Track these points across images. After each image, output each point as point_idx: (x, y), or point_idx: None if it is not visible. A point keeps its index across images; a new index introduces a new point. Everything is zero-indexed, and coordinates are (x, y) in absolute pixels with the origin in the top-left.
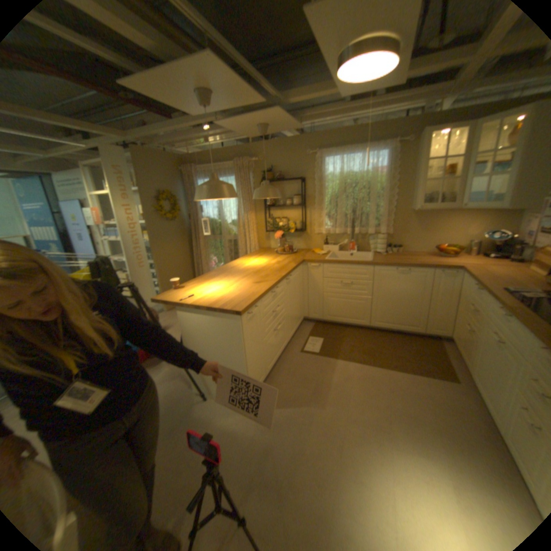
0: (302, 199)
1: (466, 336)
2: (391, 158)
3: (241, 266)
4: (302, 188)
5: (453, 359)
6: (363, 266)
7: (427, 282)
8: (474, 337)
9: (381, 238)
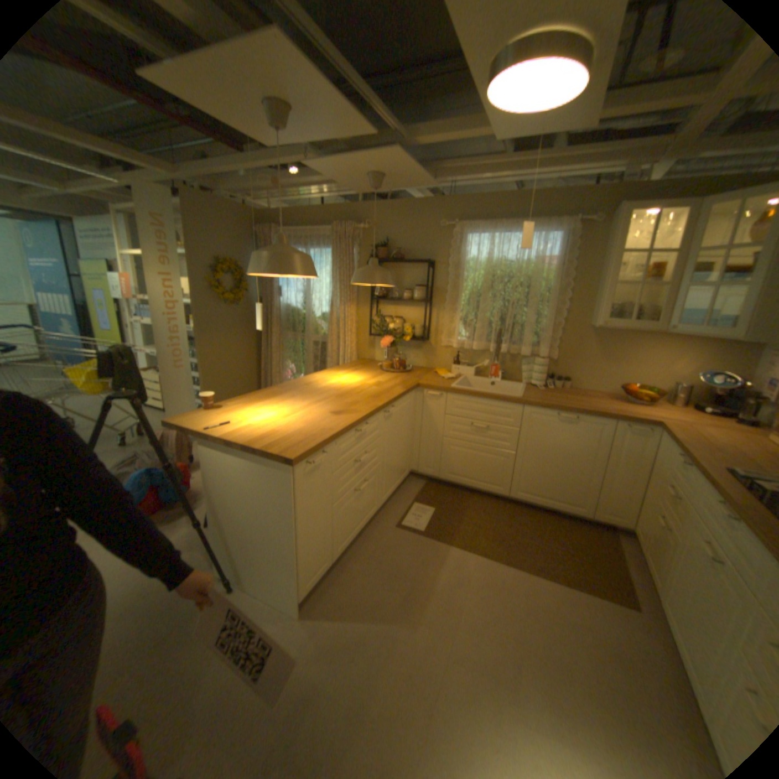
0: (427, 292)
1: (657, 535)
2: (565, 245)
3: (320, 383)
4: (429, 276)
5: (633, 568)
6: (506, 404)
7: (603, 441)
8: (671, 540)
9: (539, 364)
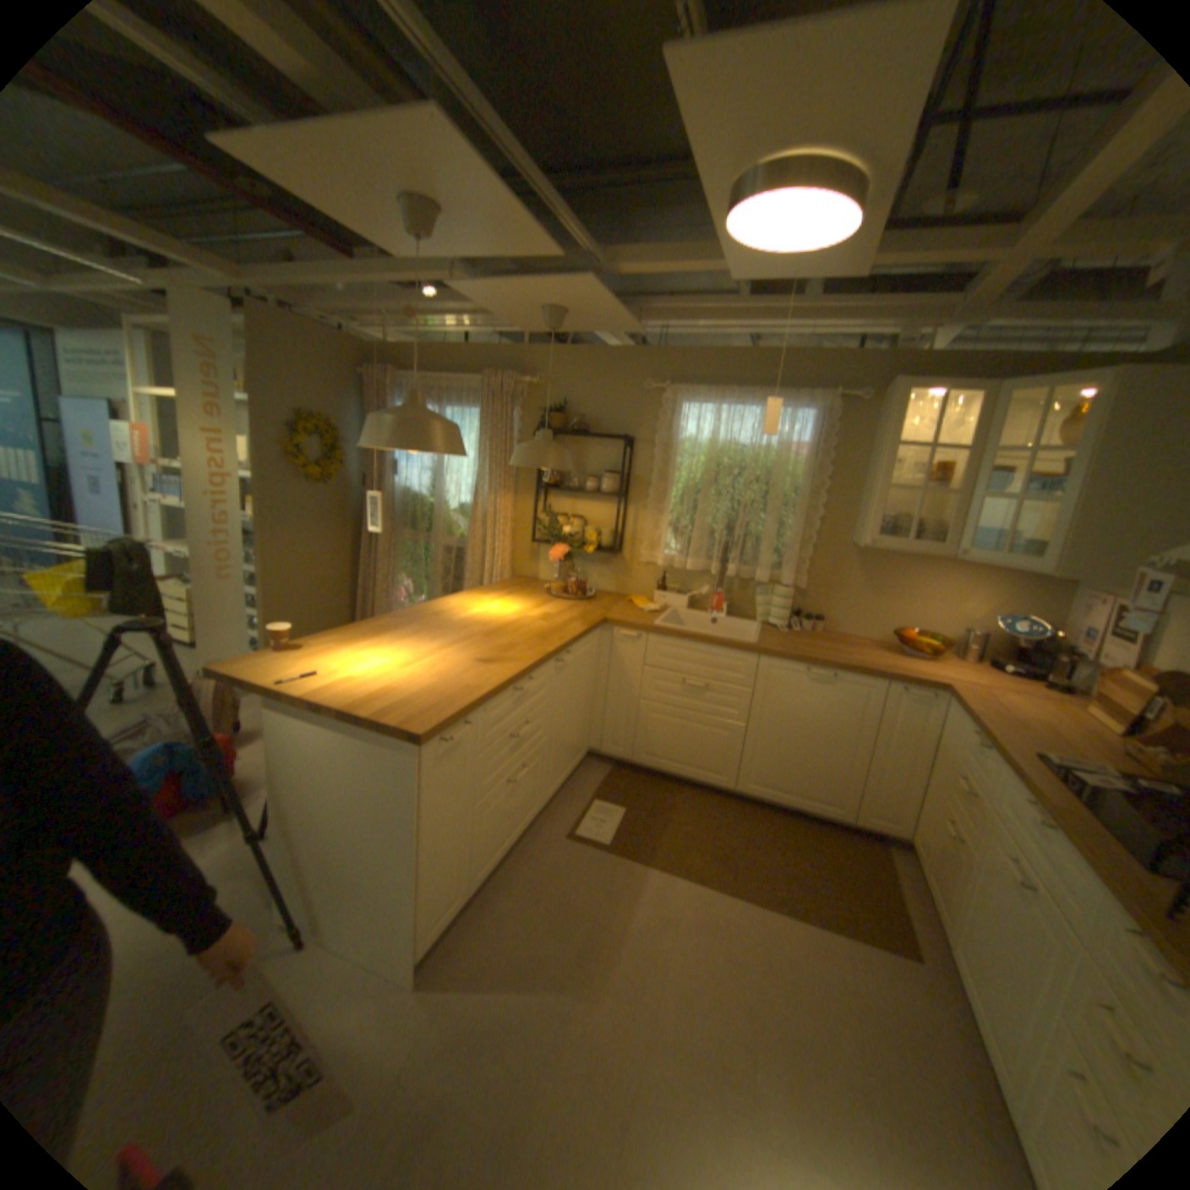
0: (621, 483)
1: (944, 848)
2: (820, 429)
3: (457, 613)
4: (625, 459)
5: (911, 898)
6: (734, 653)
7: (869, 710)
8: (963, 856)
9: (780, 596)
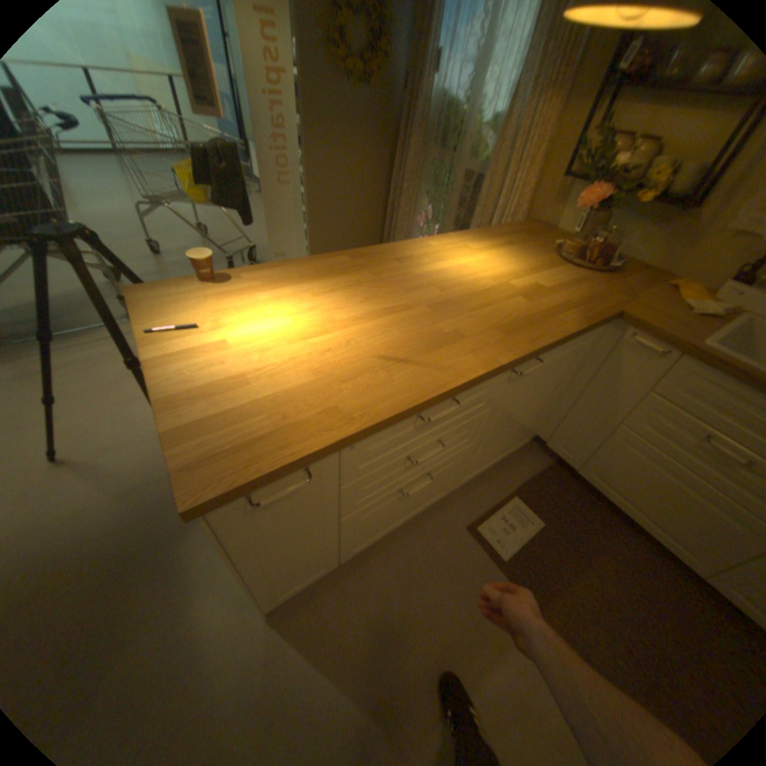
0: None
1: None
2: None
3: (426, 262)
4: None
5: None
6: None
7: None
8: None
9: None
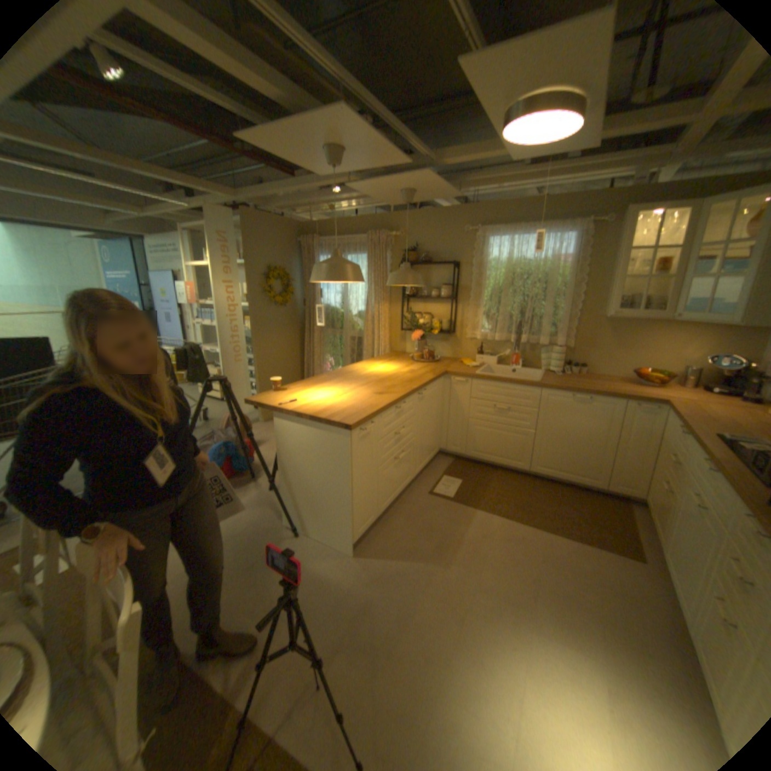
0: (452, 290)
1: (662, 499)
2: (579, 244)
3: (361, 372)
4: (454, 276)
5: (643, 531)
6: (525, 388)
7: (614, 419)
8: (672, 501)
9: (556, 352)
